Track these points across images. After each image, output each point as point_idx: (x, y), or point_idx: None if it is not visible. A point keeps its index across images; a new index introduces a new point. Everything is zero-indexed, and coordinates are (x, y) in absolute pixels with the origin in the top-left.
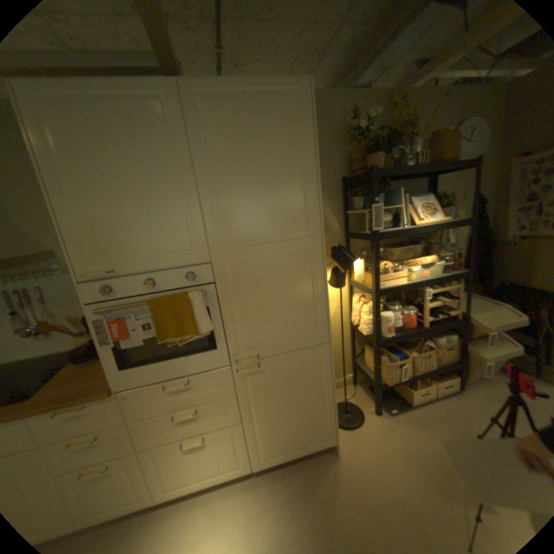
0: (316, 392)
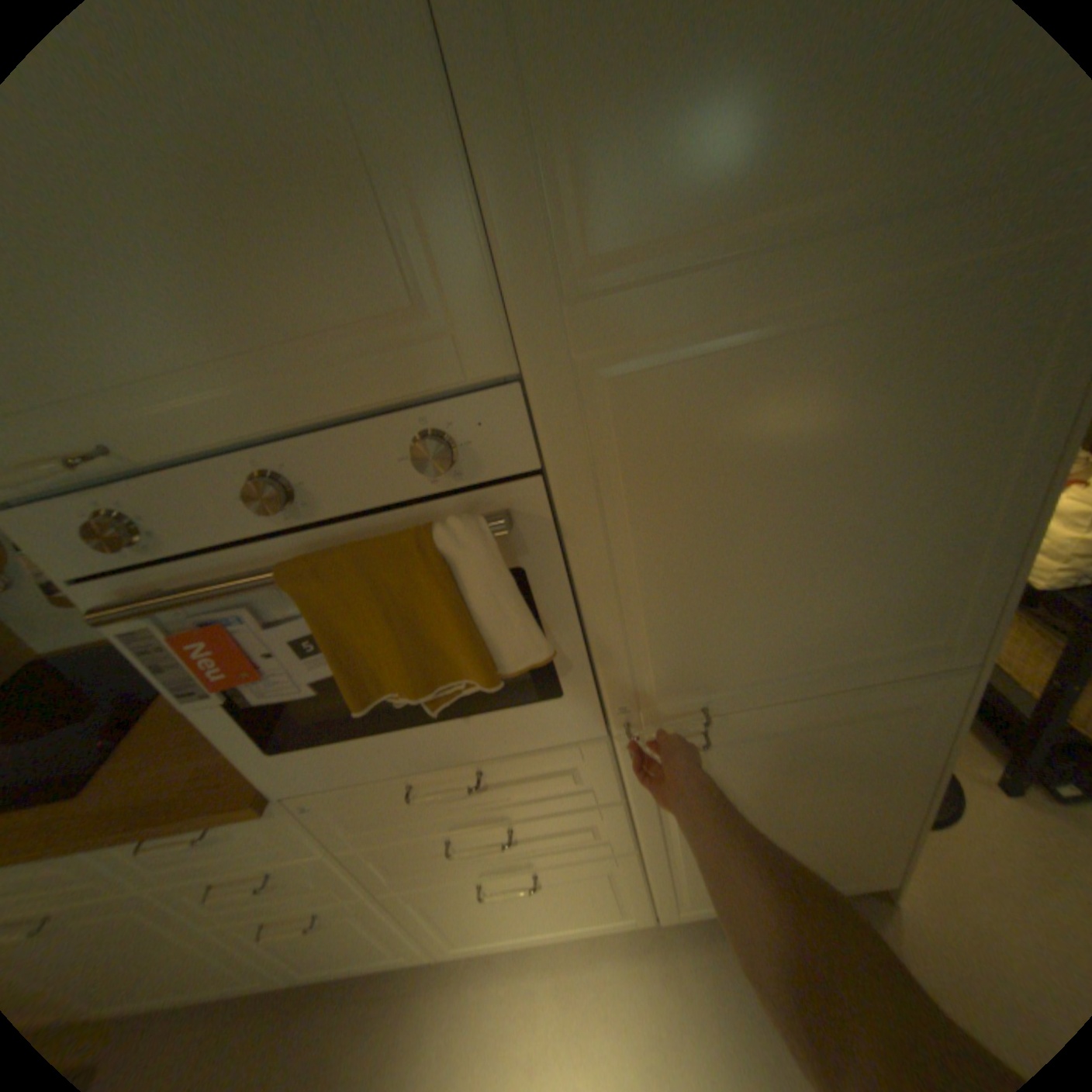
0: (880, 792)
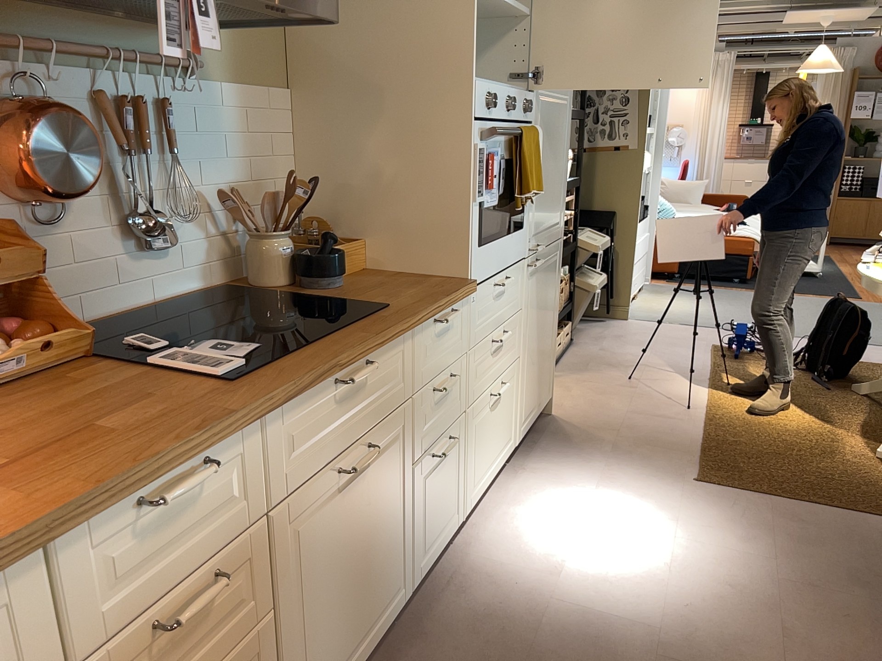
0: (553, 309)
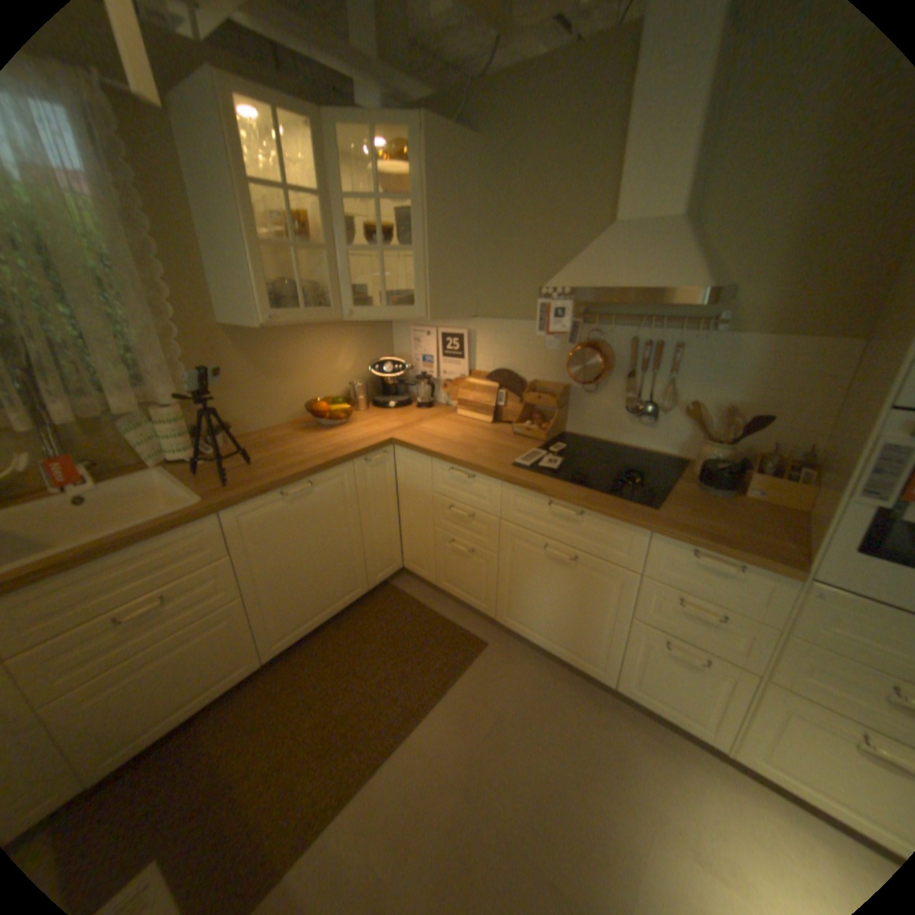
0: None
